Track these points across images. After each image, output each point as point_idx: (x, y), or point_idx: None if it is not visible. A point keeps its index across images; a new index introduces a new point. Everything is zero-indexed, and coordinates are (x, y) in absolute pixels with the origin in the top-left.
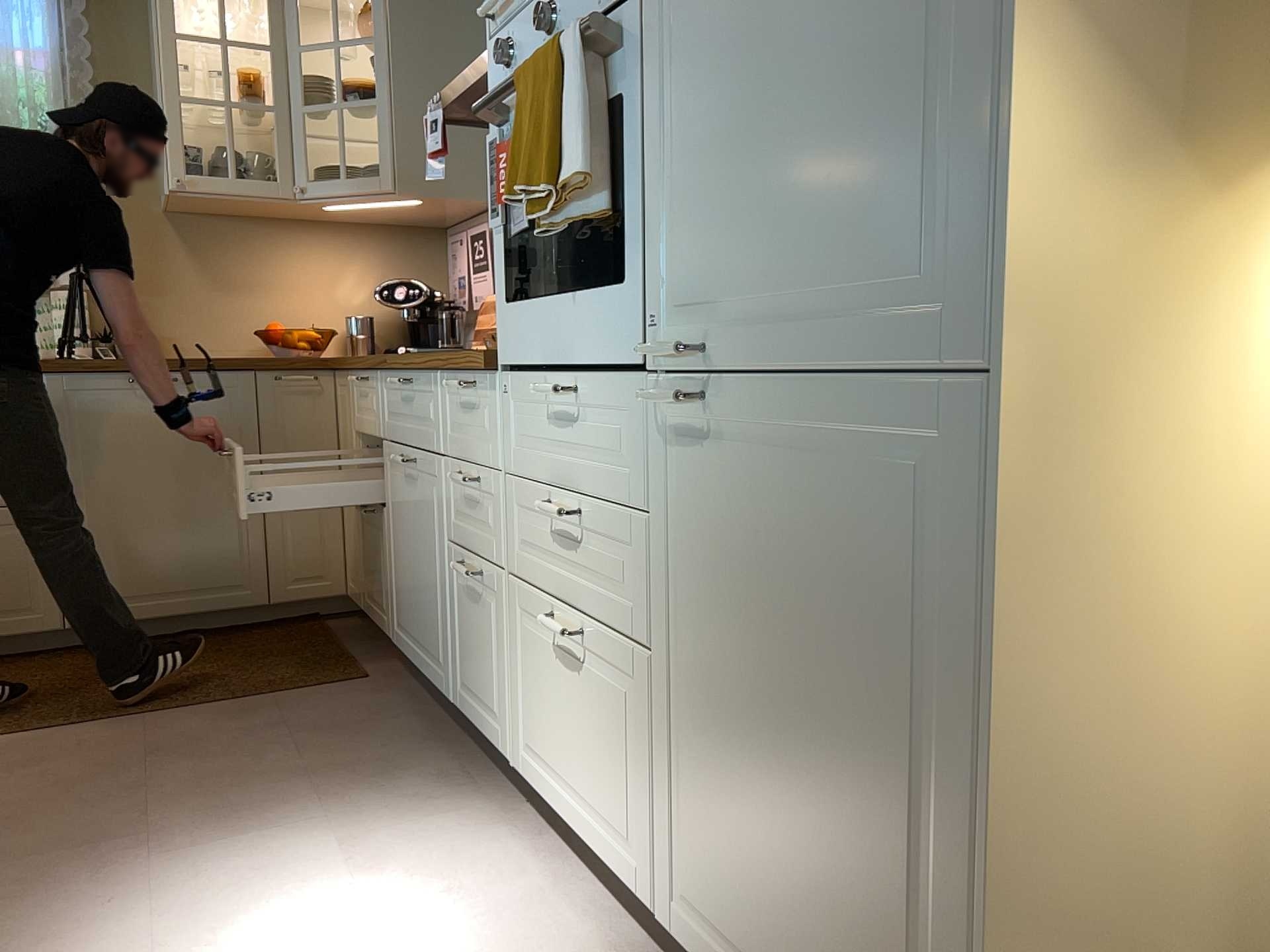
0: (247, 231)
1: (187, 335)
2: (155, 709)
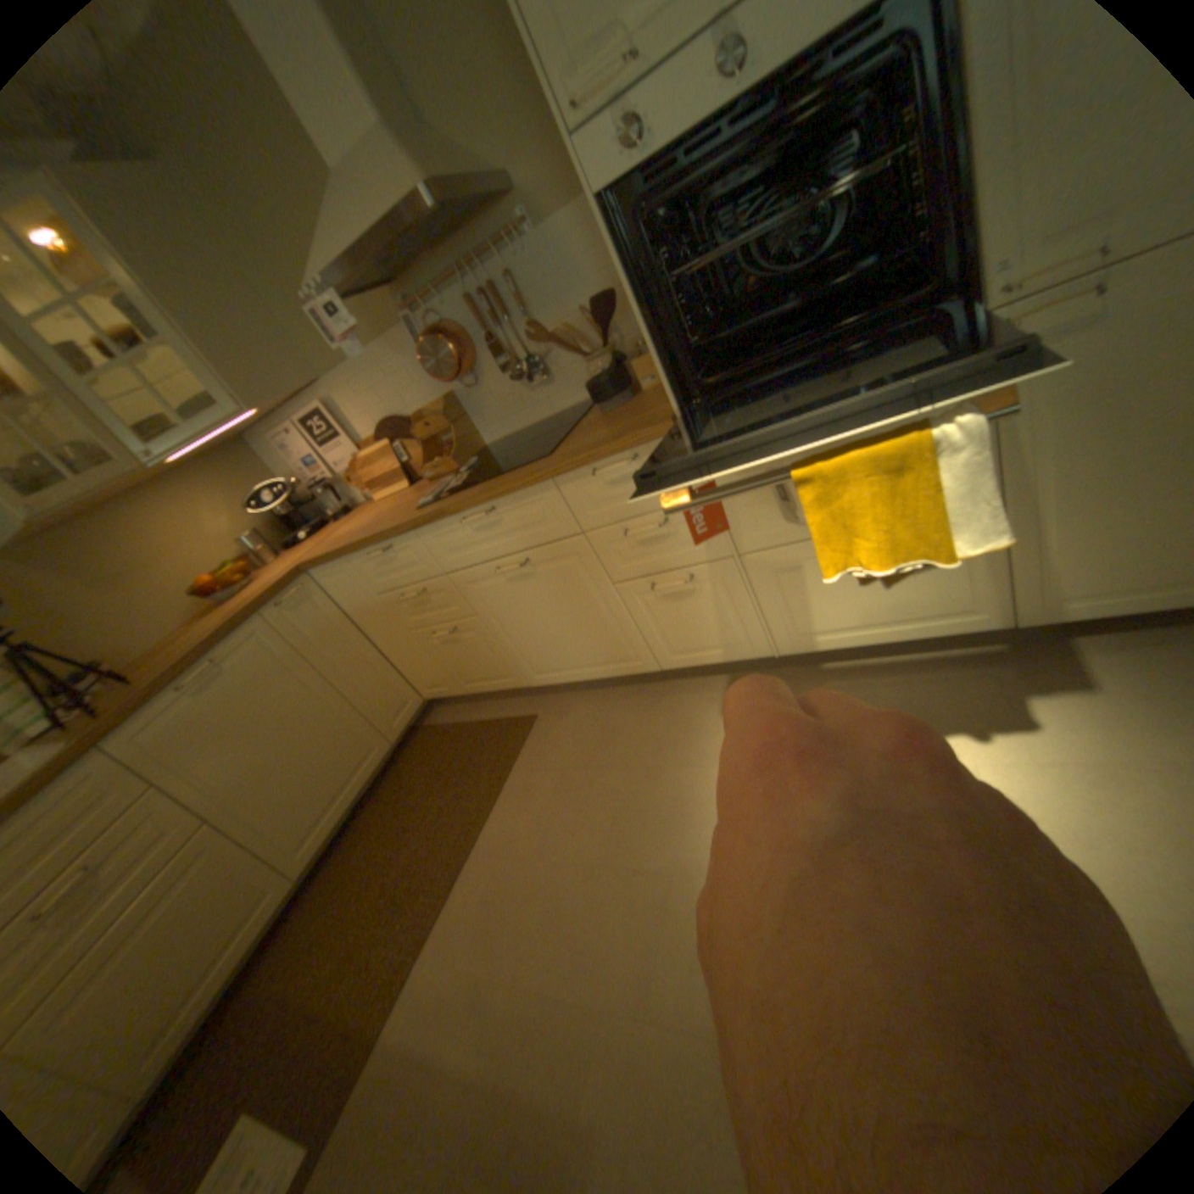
0: (93, 524)
1: (124, 638)
2: (466, 844)
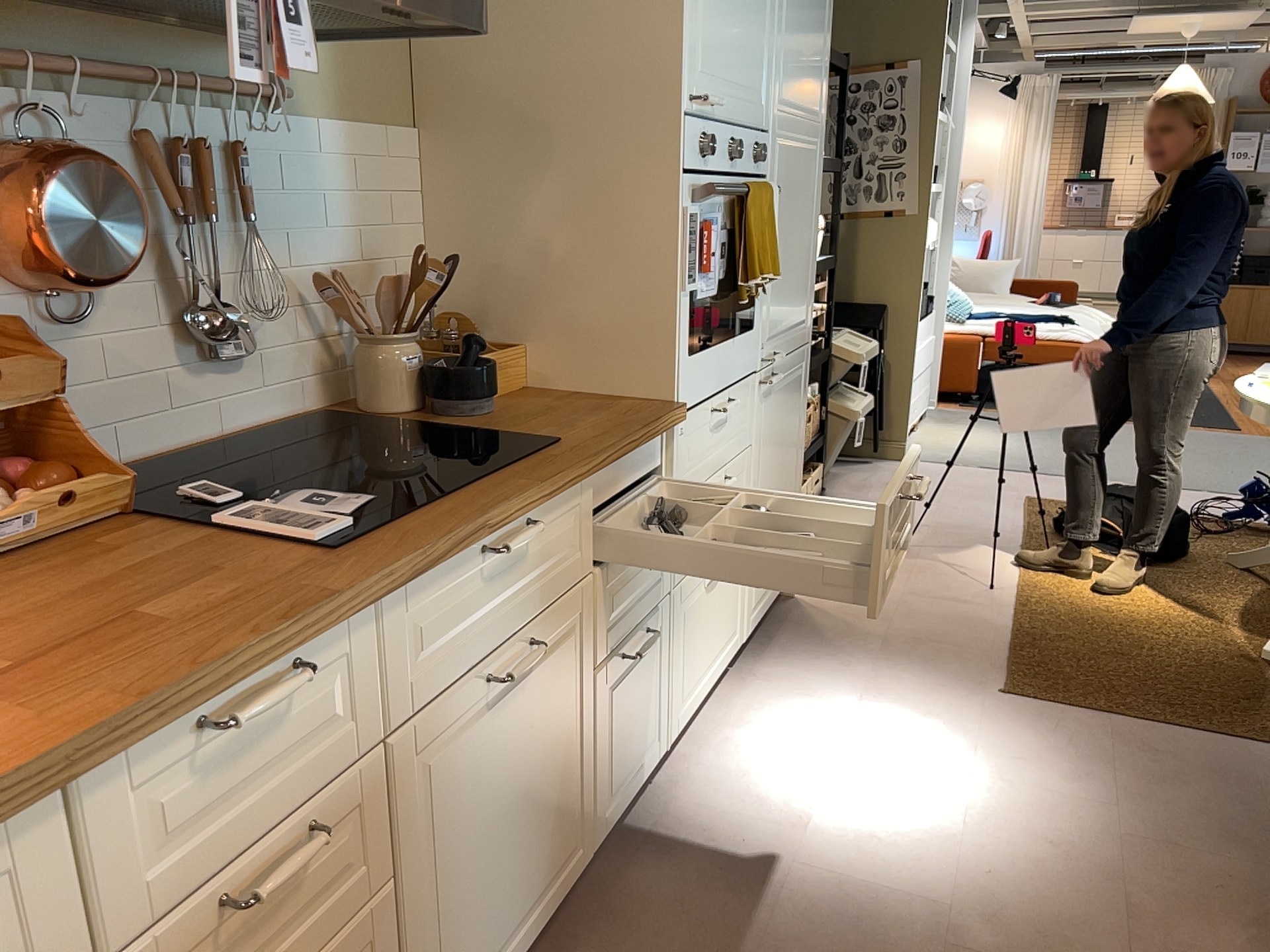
0: None
1: None
2: None
